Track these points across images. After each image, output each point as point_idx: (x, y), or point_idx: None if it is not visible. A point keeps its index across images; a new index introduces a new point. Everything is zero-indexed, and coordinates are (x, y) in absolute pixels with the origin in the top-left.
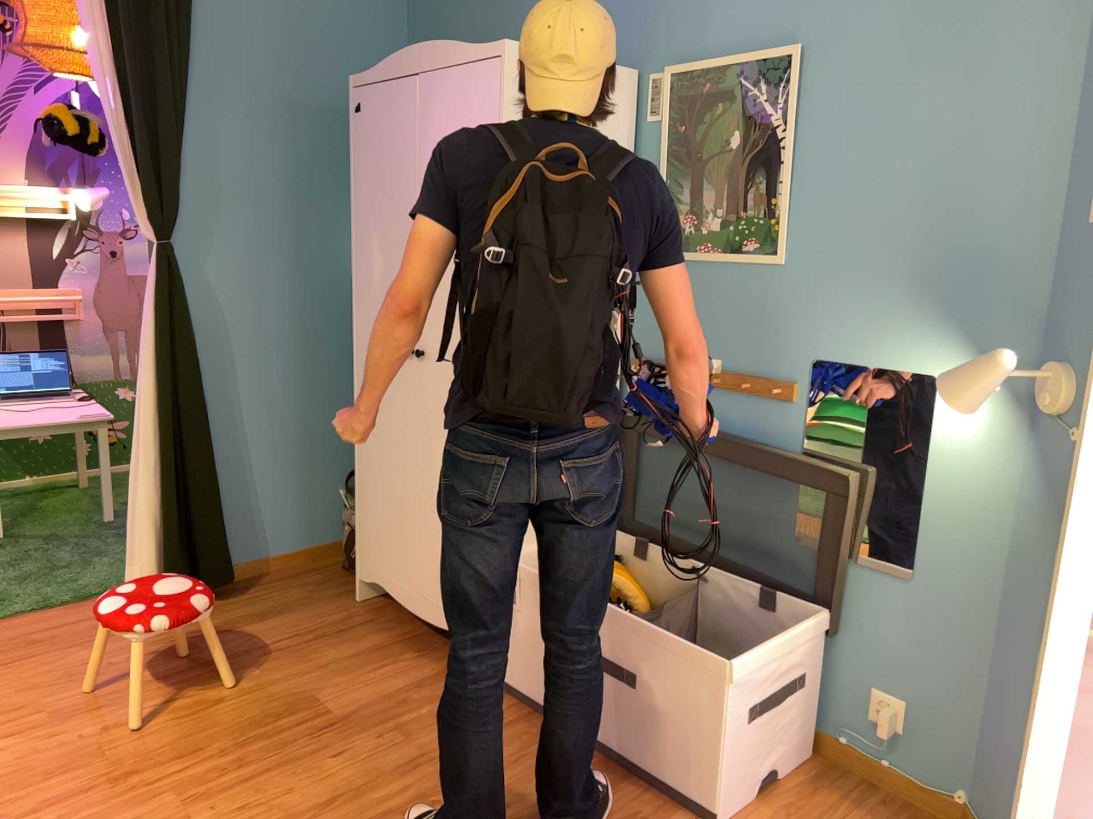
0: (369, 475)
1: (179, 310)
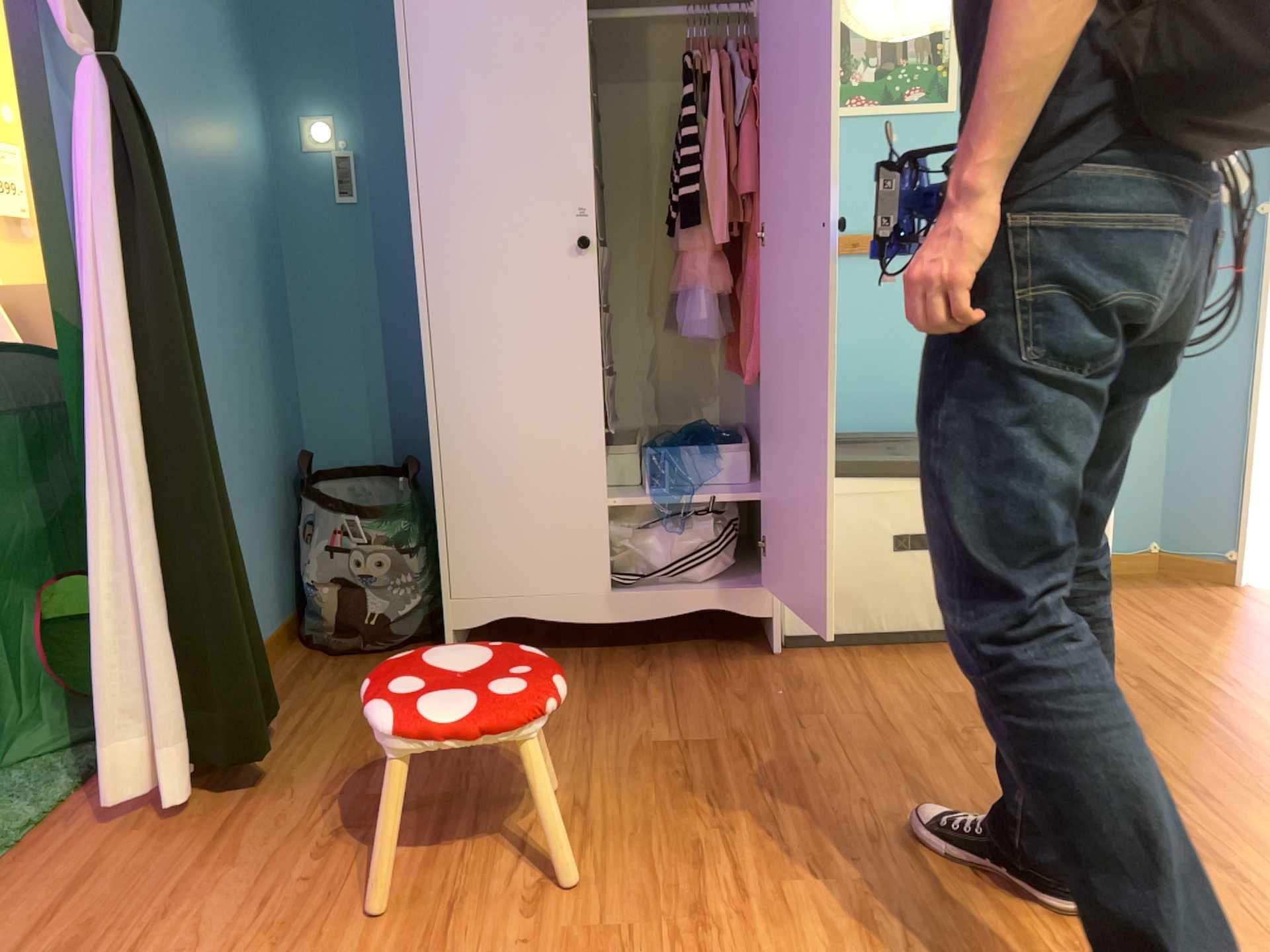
0: (477, 456)
1: (159, 202)
